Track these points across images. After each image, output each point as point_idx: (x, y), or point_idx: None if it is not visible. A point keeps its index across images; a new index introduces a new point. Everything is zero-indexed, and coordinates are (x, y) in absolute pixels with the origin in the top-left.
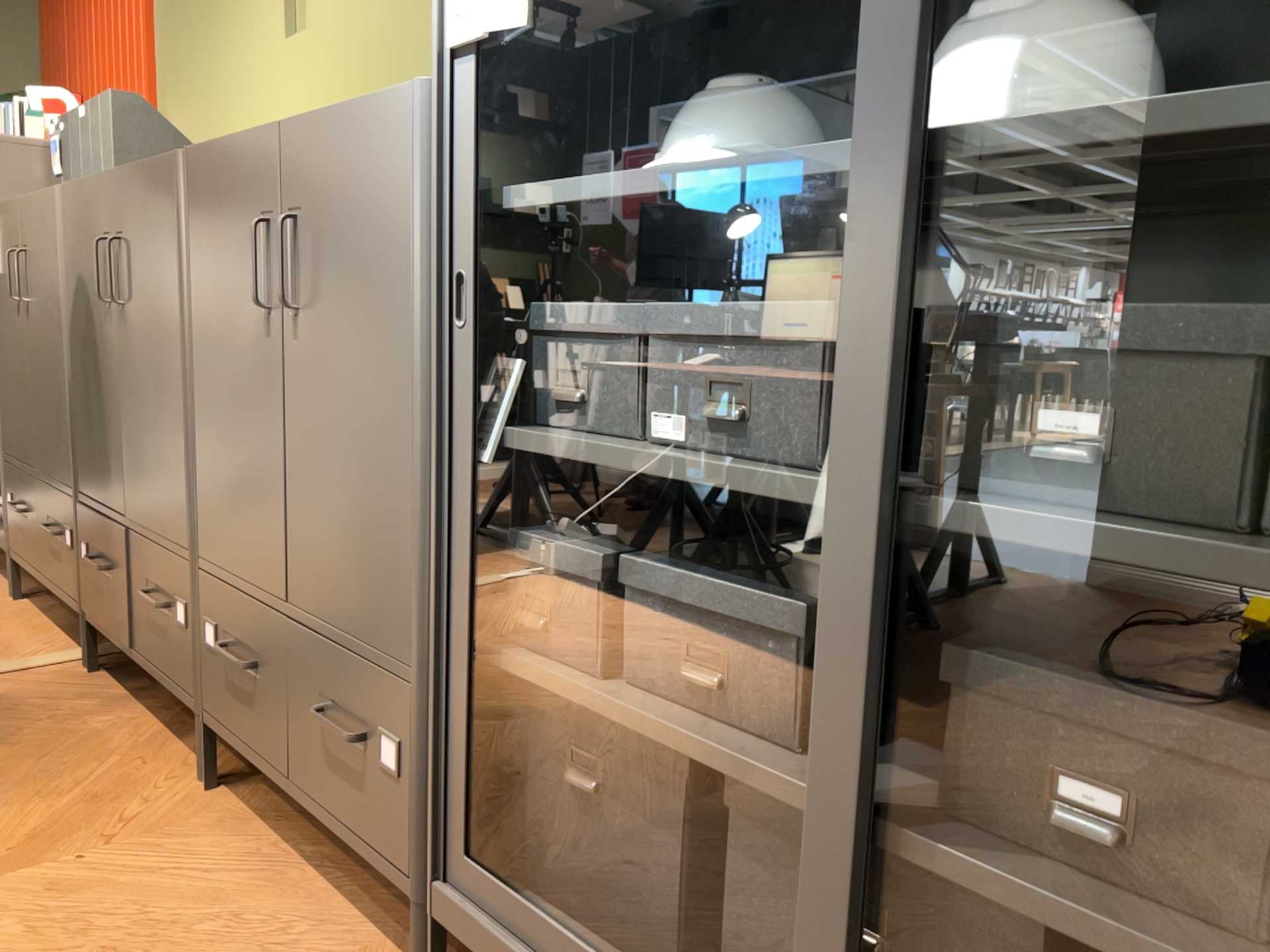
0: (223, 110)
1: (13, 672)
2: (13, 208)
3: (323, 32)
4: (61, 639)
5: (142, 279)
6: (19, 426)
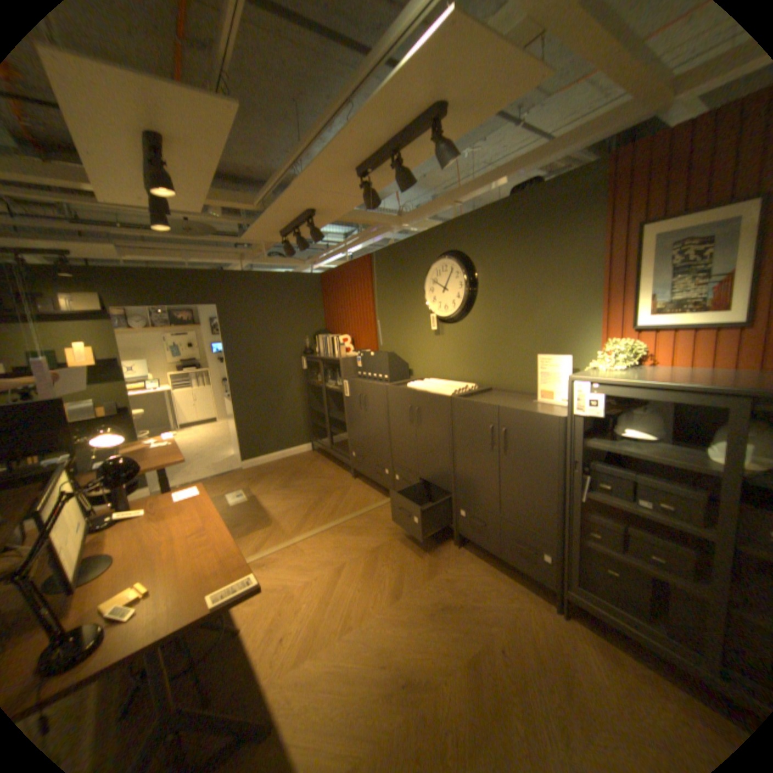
0: (407, 347)
1: (378, 507)
2: (359, 383)
3: (451, 337)
4: (378, 494)
5: (429, 420)
6: (359, 436)
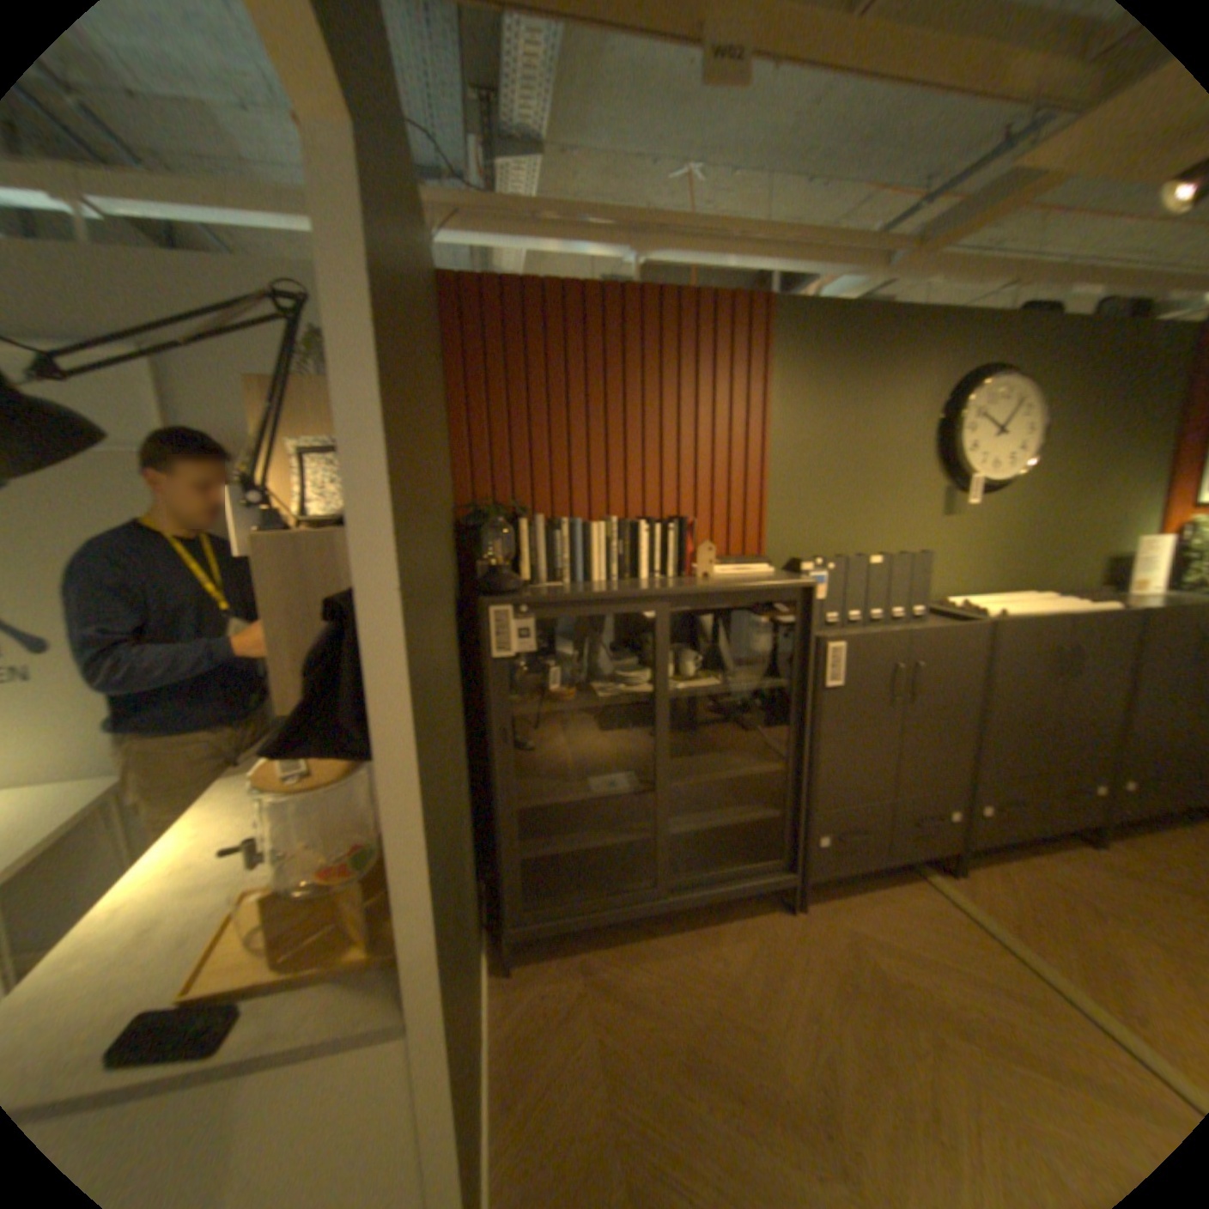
0: (866, 543)
1: (977, 907)
2: (898, 636)
3: (978, 519)
4: (903, 892)
5: (1099, 662)
6: (863, 783)
